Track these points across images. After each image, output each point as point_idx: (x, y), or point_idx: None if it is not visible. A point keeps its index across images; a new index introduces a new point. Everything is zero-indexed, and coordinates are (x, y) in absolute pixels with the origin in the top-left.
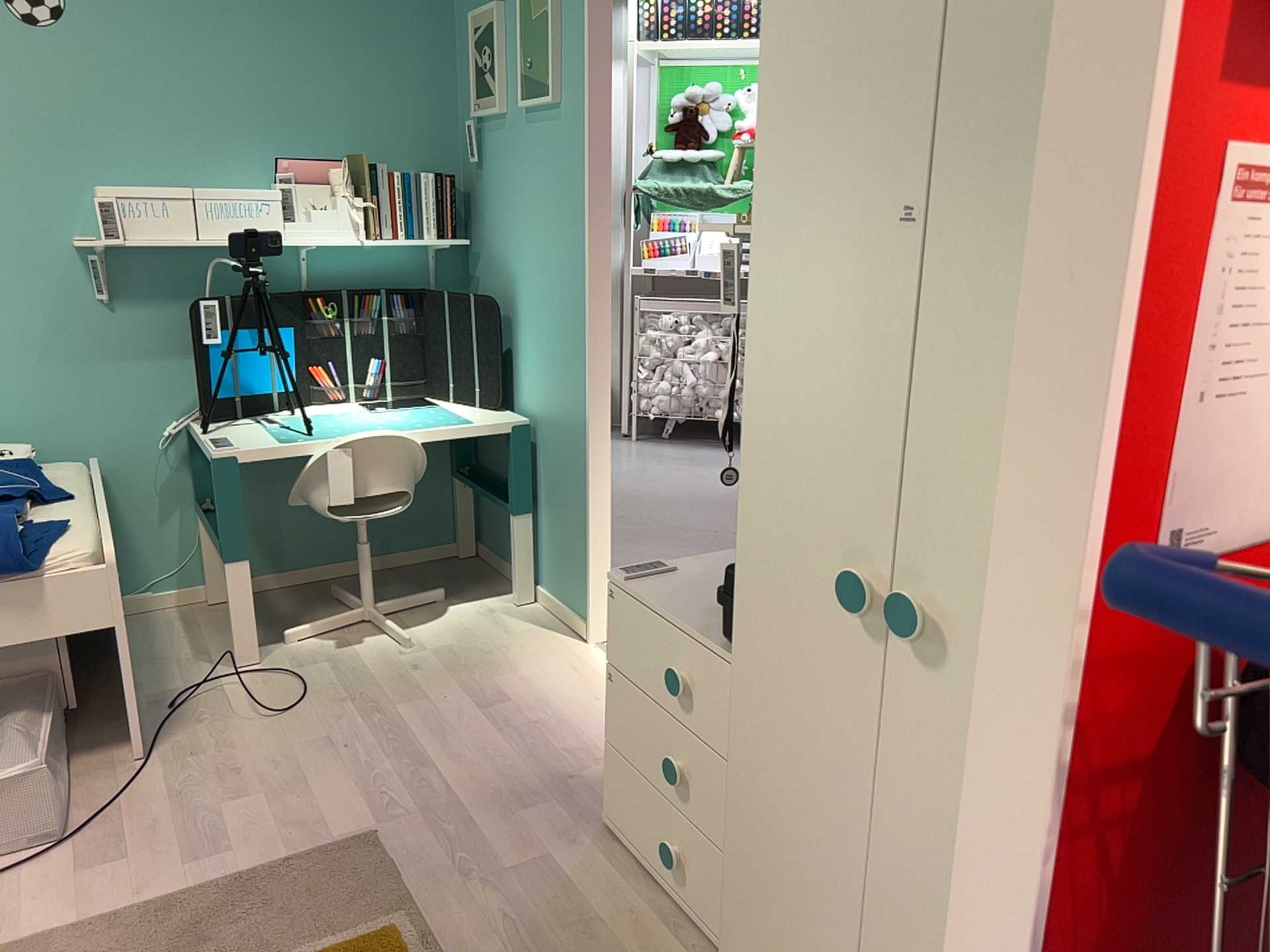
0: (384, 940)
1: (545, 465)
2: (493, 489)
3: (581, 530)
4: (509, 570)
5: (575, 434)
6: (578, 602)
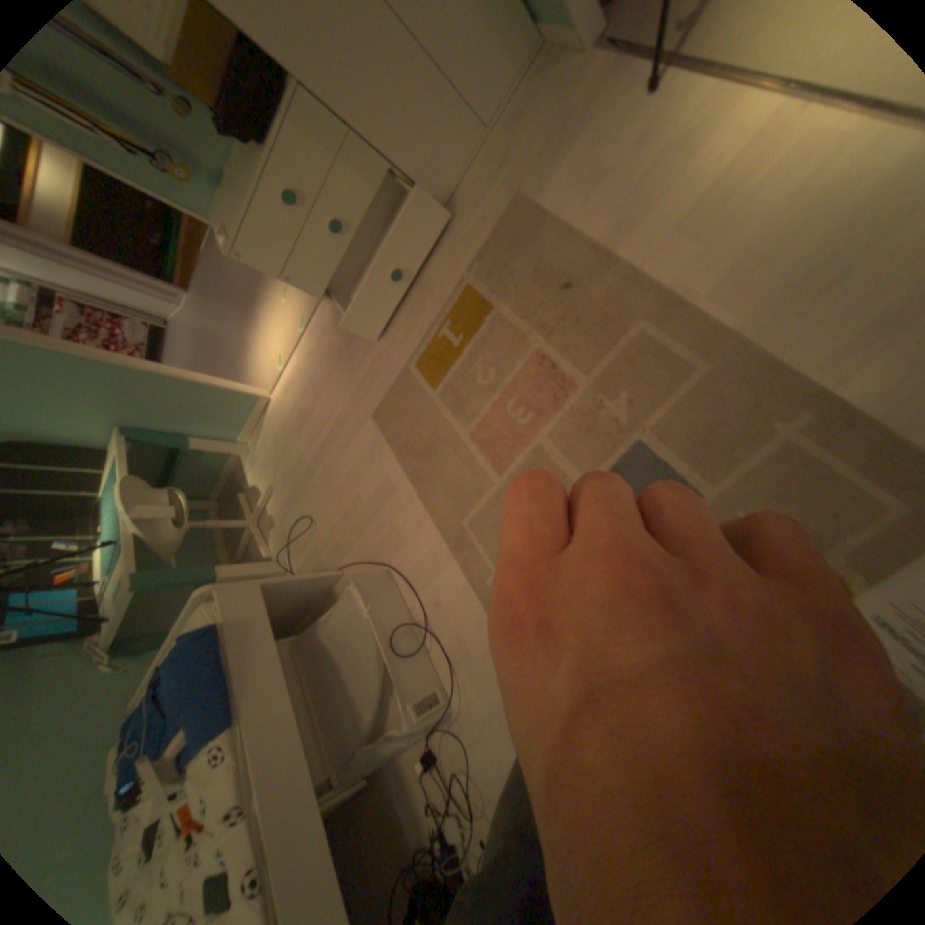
0: (419, 362)
1: (150, 418)
2: (168, 475)
3: (197, 390)
4: (224, 467)
5: (126, 379)
6: (244, 403)
